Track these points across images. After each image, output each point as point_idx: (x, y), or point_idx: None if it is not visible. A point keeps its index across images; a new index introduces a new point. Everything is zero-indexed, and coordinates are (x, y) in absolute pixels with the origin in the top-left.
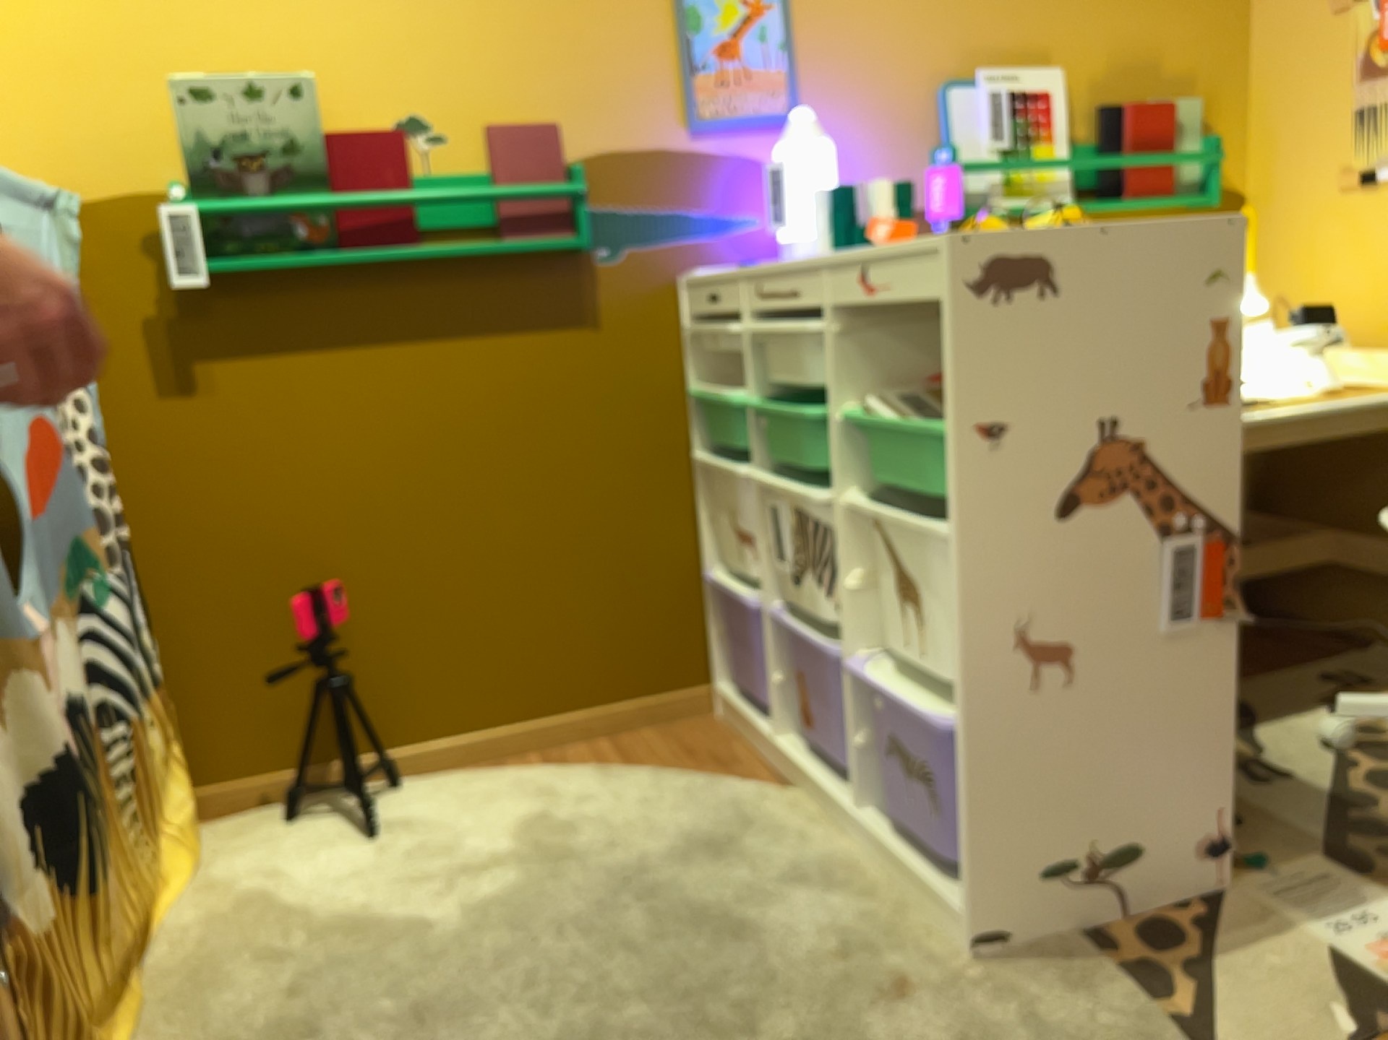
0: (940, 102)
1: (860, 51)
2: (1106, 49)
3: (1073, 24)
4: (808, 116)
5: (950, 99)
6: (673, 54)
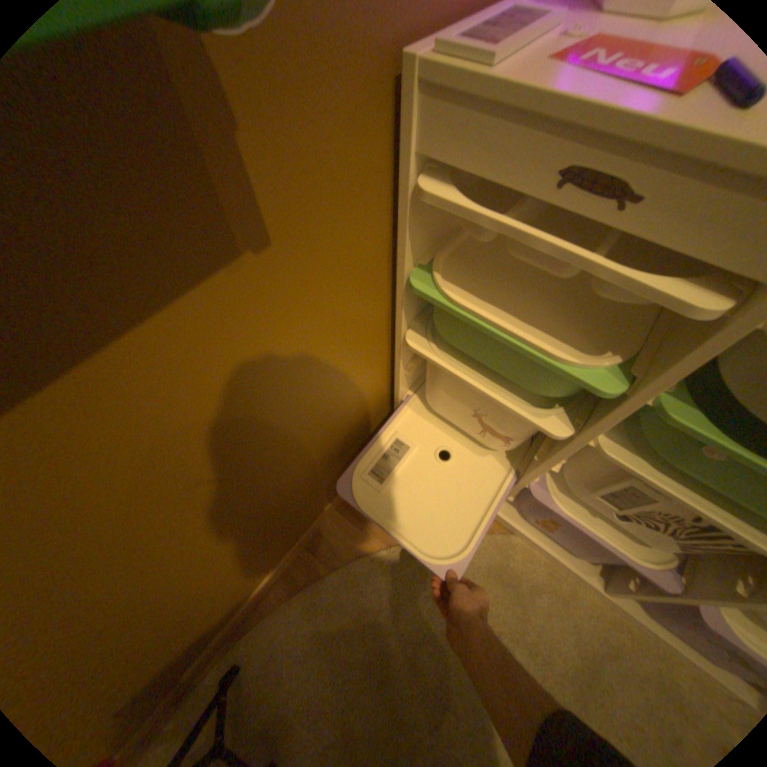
0: None
1: None
2: None
3: None
4: None
5: None
6: None
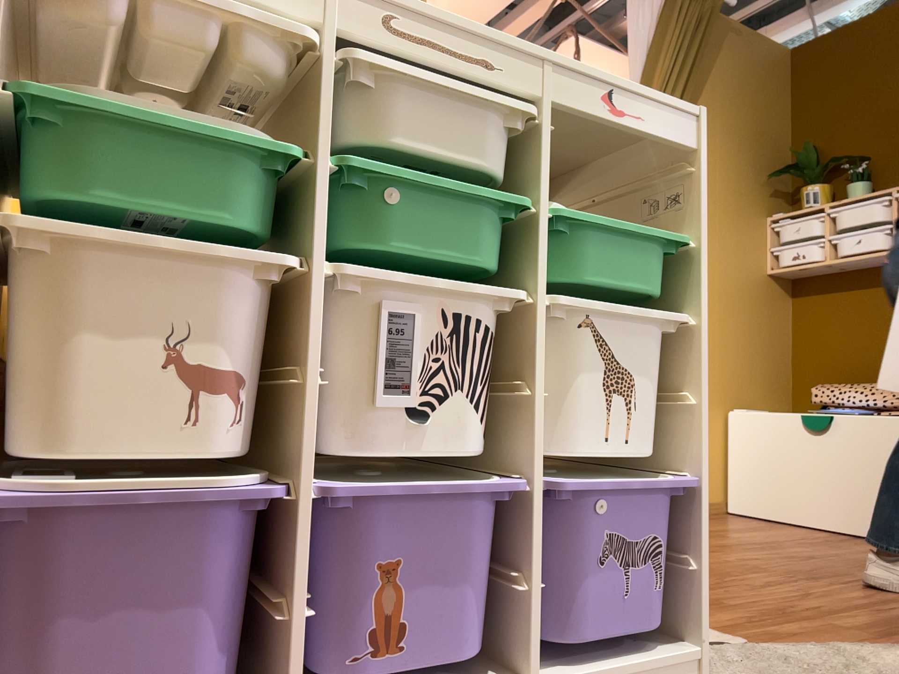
0: None
1: None
2: None
3: None
4: None
5: None
6: None
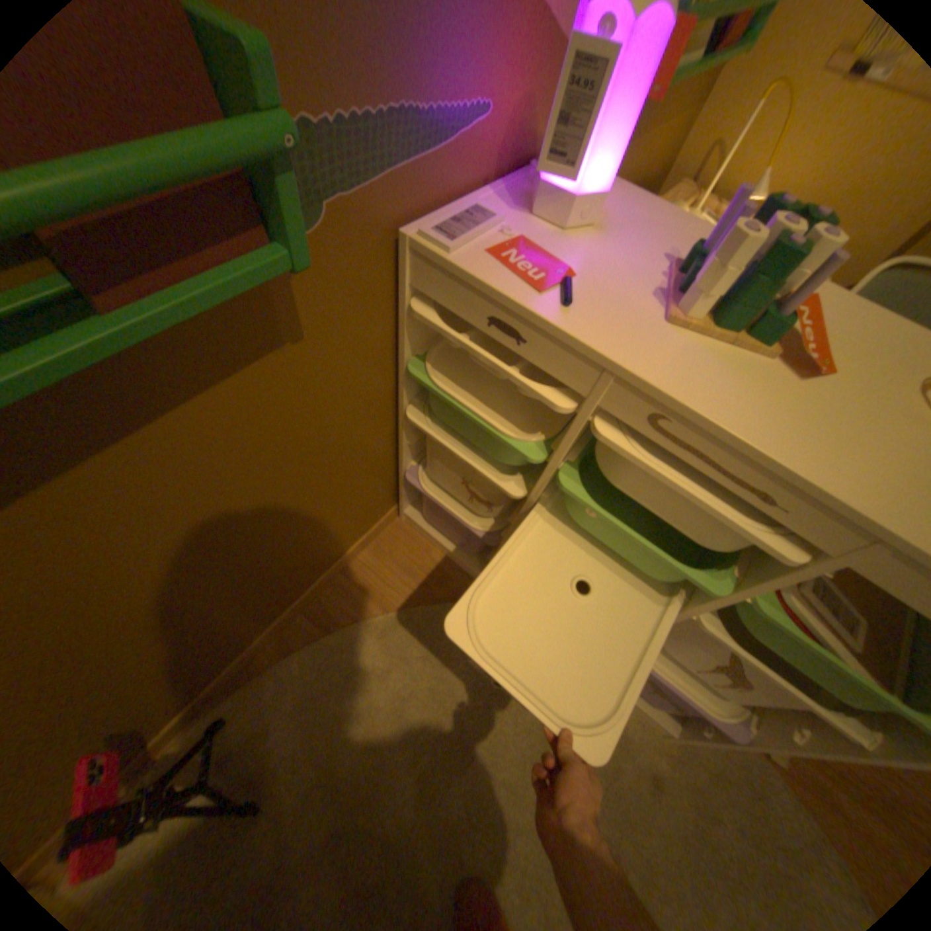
0: None
1: None
2: None
3: None
4: None
5: None
6: None
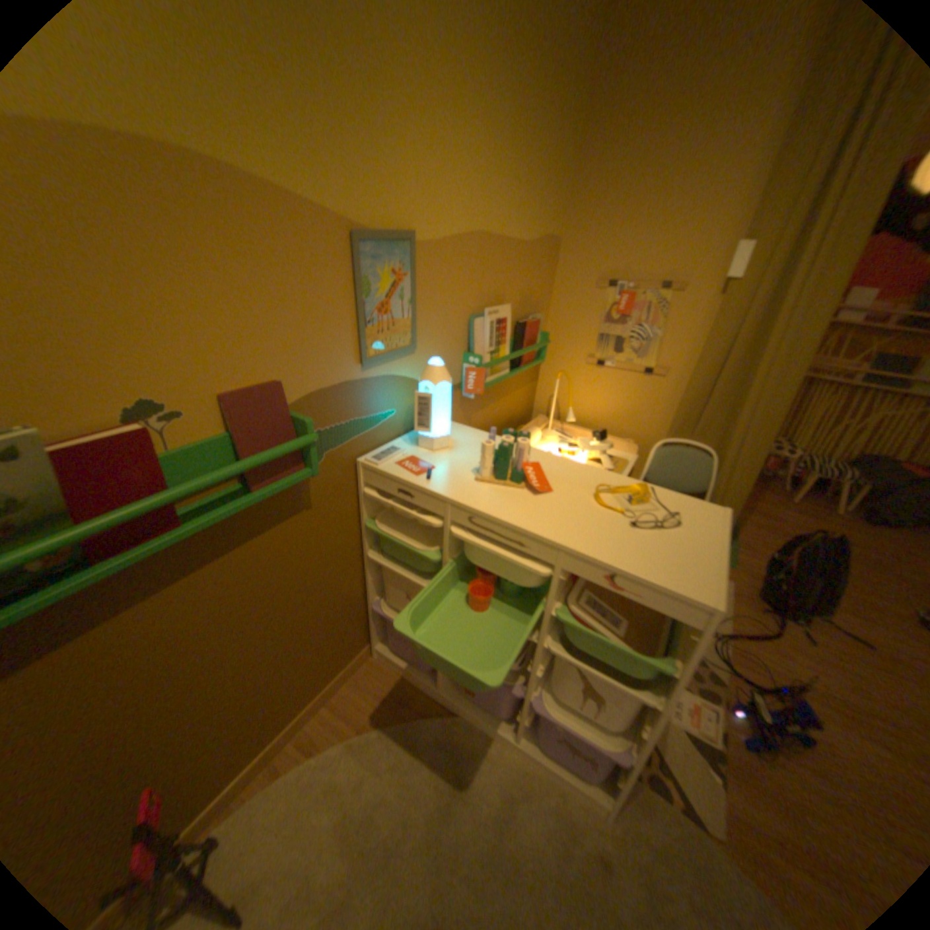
0: (469, 326)
1: (443, 301)
2: (521, 291)
3: (514, 280)
4: (441, 363)
5: (475, 326)
6: (354, 313)
